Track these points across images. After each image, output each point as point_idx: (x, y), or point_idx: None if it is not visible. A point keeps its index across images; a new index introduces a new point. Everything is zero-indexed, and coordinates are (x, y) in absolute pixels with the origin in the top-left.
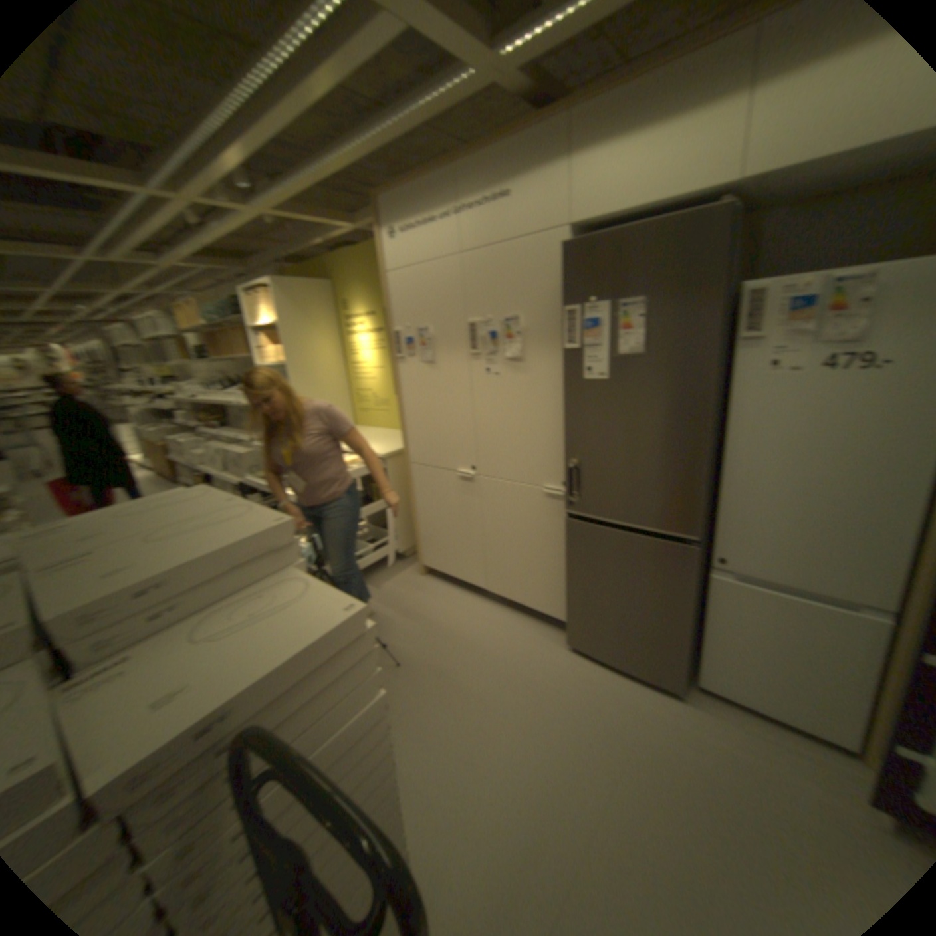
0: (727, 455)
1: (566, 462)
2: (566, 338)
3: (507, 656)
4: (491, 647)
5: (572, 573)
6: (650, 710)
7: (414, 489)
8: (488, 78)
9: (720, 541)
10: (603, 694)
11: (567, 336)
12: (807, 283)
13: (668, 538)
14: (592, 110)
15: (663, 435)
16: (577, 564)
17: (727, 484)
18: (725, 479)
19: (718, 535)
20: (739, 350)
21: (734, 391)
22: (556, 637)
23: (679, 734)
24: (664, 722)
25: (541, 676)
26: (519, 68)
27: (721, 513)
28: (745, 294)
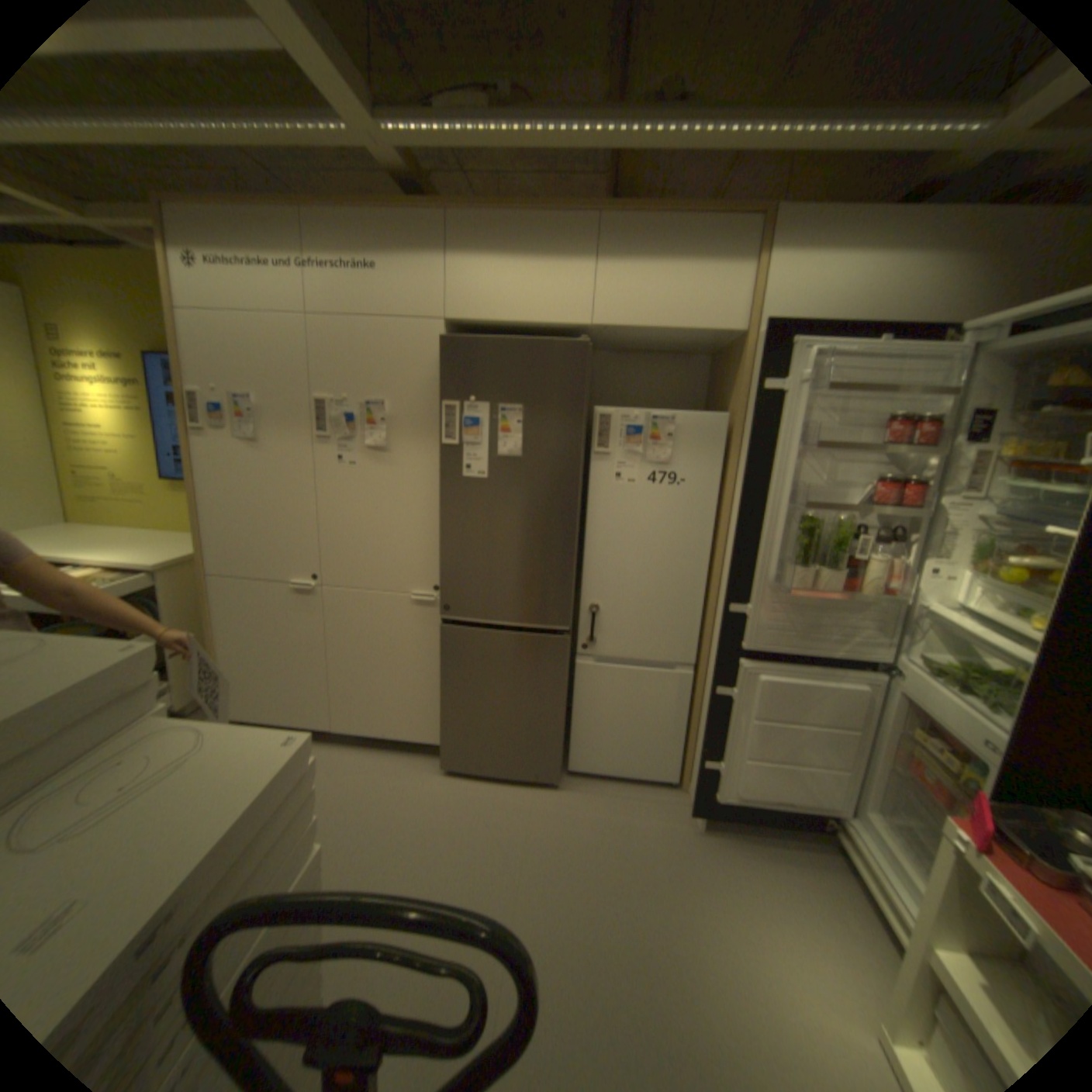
0: (584, 552)
1: (436, 564)
2: (437, 433)
3: (368, 804)
4: (345, 800)
5: (446, 685)
6: (530, 807)
7: (208, 612)
8: (359, 139)
9: (581, 629)
10: (485, 807)
11: (438, 430)
12: (635, 416)
13: (540, 631)
14: (468, 219)
15: (537, 534)
16: (452, 674)
17: (586, 577)
18: (582, 573)
19: (578, 624)
20: (590, 463)
21: (588, 497)
22: (422, 765)
23: (558, 820)
24: (543, 813)
25: (416, 812)
26: (394, 146)
27: (580, 604)
28: (594, 417)
